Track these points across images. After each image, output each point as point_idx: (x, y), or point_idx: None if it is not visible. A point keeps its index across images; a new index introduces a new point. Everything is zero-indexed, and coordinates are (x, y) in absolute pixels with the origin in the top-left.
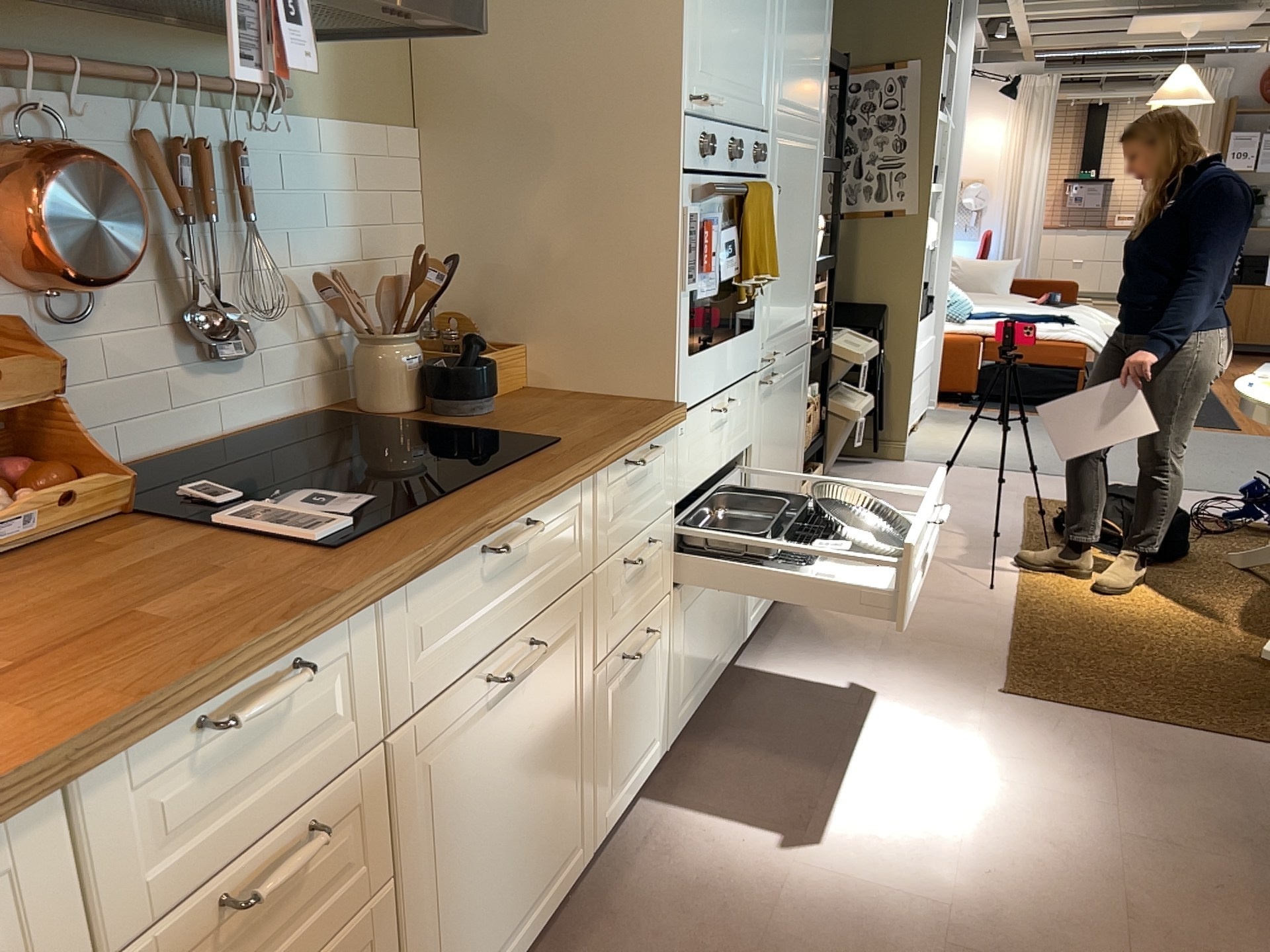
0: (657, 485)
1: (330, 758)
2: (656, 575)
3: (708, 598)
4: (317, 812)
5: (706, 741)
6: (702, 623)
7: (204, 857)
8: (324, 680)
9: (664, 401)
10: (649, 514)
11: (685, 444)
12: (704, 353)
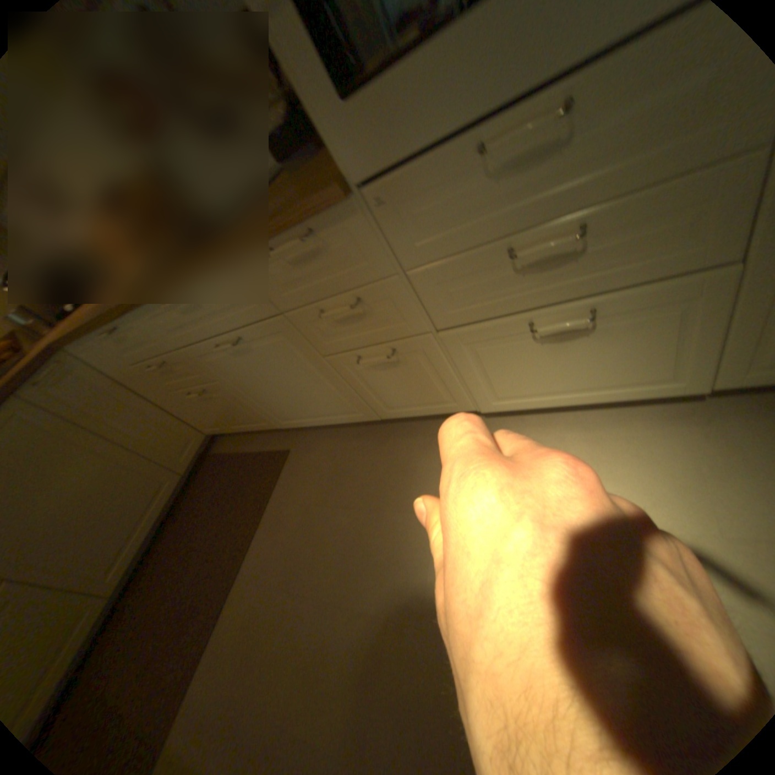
0: (347, 259)
1: (154, 350)
2: (389, 320)
3: (547, 344)
4: (163, 360)
5: (552, 427)
6: (534, 359)
7: (134, 359)
8: (131, 333)
9: (340, 168)
10: (342, 282)
11: (394, 212)
12: (395, 69)
